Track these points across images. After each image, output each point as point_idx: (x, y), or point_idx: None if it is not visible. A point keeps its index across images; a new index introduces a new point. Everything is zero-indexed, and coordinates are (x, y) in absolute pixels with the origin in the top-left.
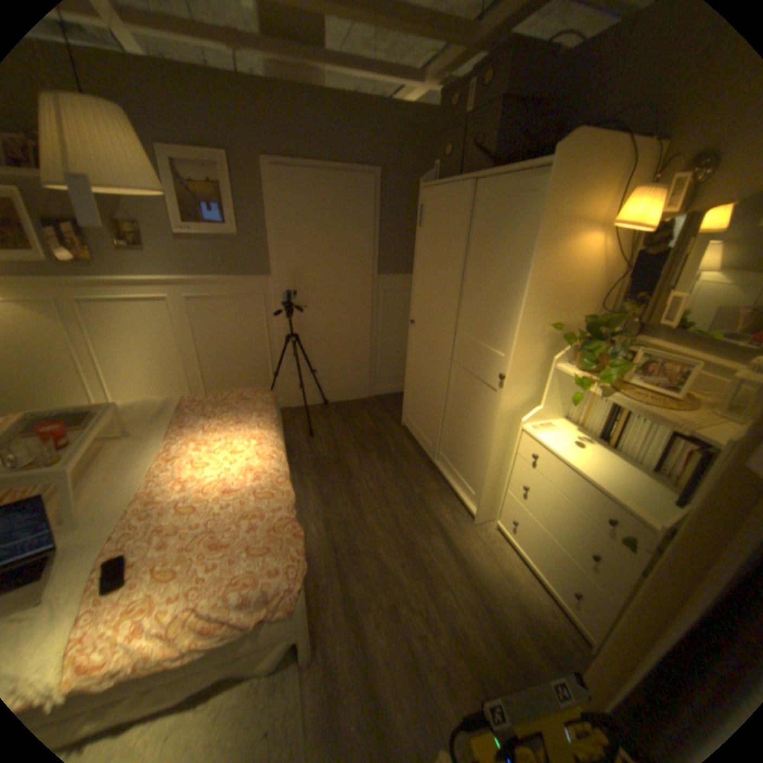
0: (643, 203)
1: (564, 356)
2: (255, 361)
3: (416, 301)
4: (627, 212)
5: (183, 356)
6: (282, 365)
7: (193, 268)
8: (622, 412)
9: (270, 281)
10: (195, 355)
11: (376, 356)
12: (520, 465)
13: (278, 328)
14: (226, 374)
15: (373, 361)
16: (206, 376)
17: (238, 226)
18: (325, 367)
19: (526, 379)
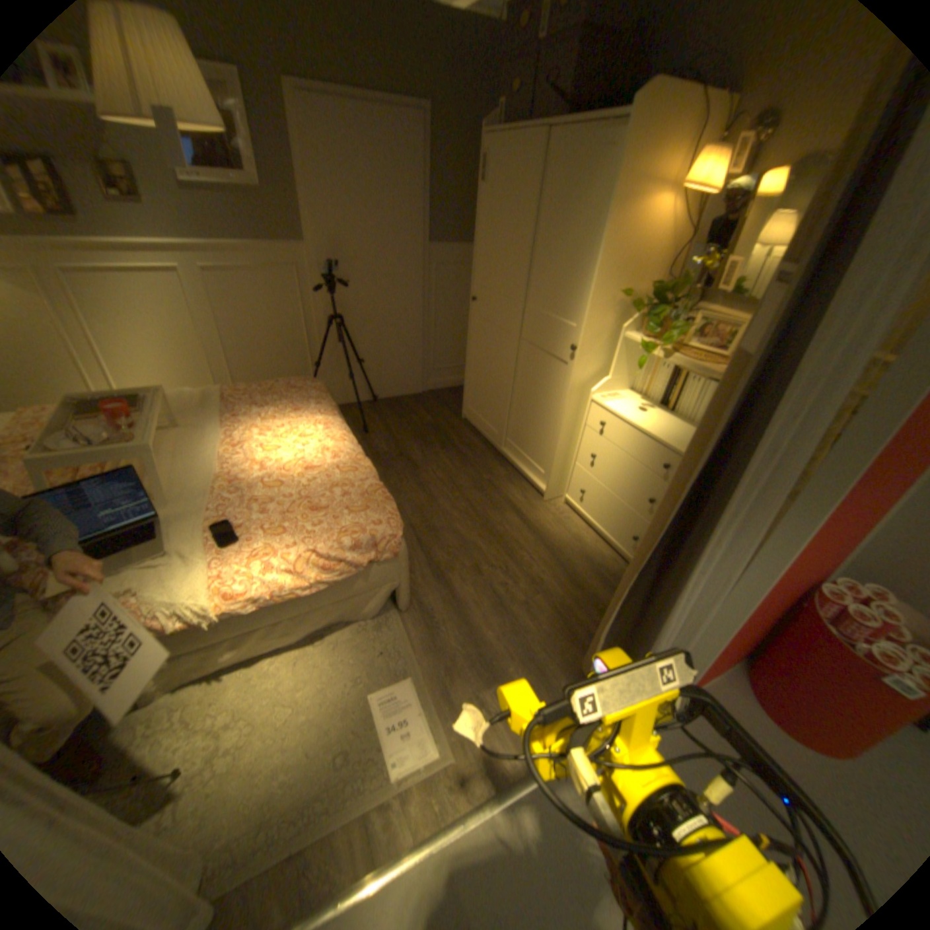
0: (711, 163)
1: (631, 326)
2: (290, 350)
3: (479, 273)
4: (697, 172)
5: (203, 344)
6: (322, 355)
7: (207, 229)
8: (680, 375)
9: (303, 249)
10: (218, 343)
11: (429, 344)
12: (588, 435)
13: (316, 309)
14: (257, 367)
15: (425, 350)
16: (234, 369)
17: (259, 174)
18: (372, 357)
19: (596, 349)
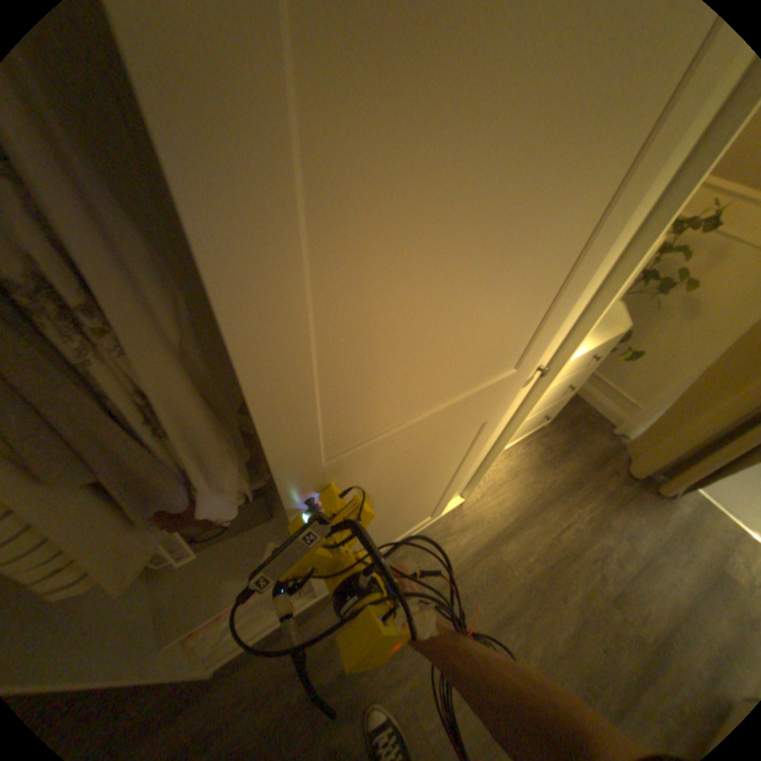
0: None
1: None
2: None
3: None
4: None
5: None
6: None
7: None
8: None
9: None
10: None
11: None
12: None
13: None
14: None
15: None
16: None
17: None
18: None
19: None
